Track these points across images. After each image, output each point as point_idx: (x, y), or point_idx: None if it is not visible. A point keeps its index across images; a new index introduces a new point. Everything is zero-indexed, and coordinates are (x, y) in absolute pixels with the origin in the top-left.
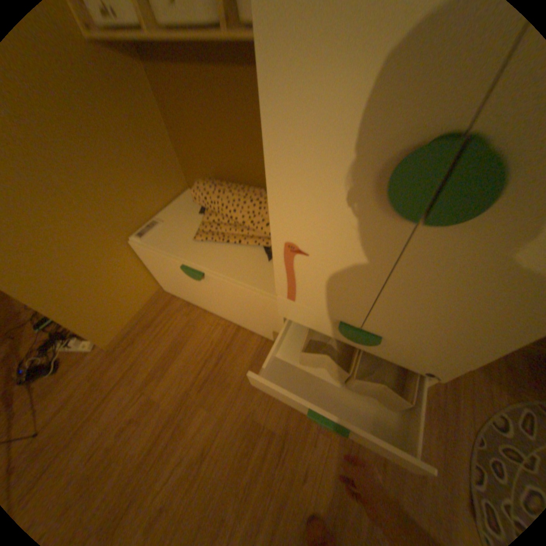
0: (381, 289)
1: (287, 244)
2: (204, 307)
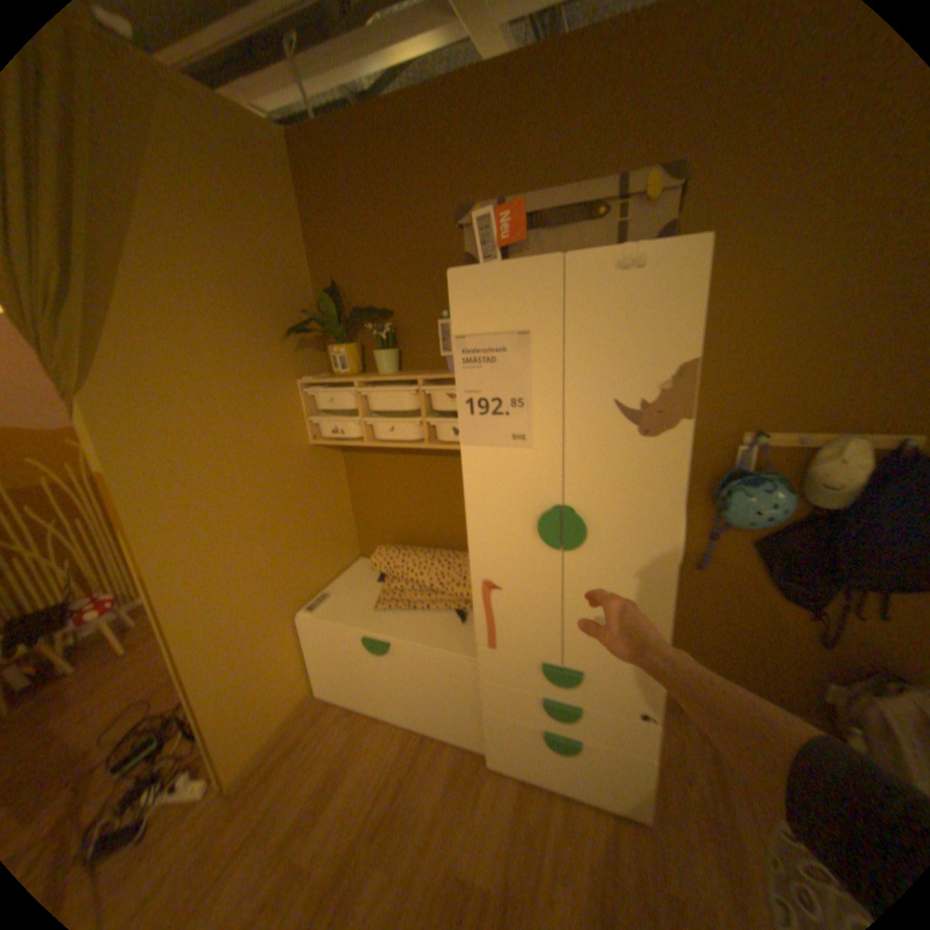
0: (561, 610)
1: (484, 582)
2: (373, 713)
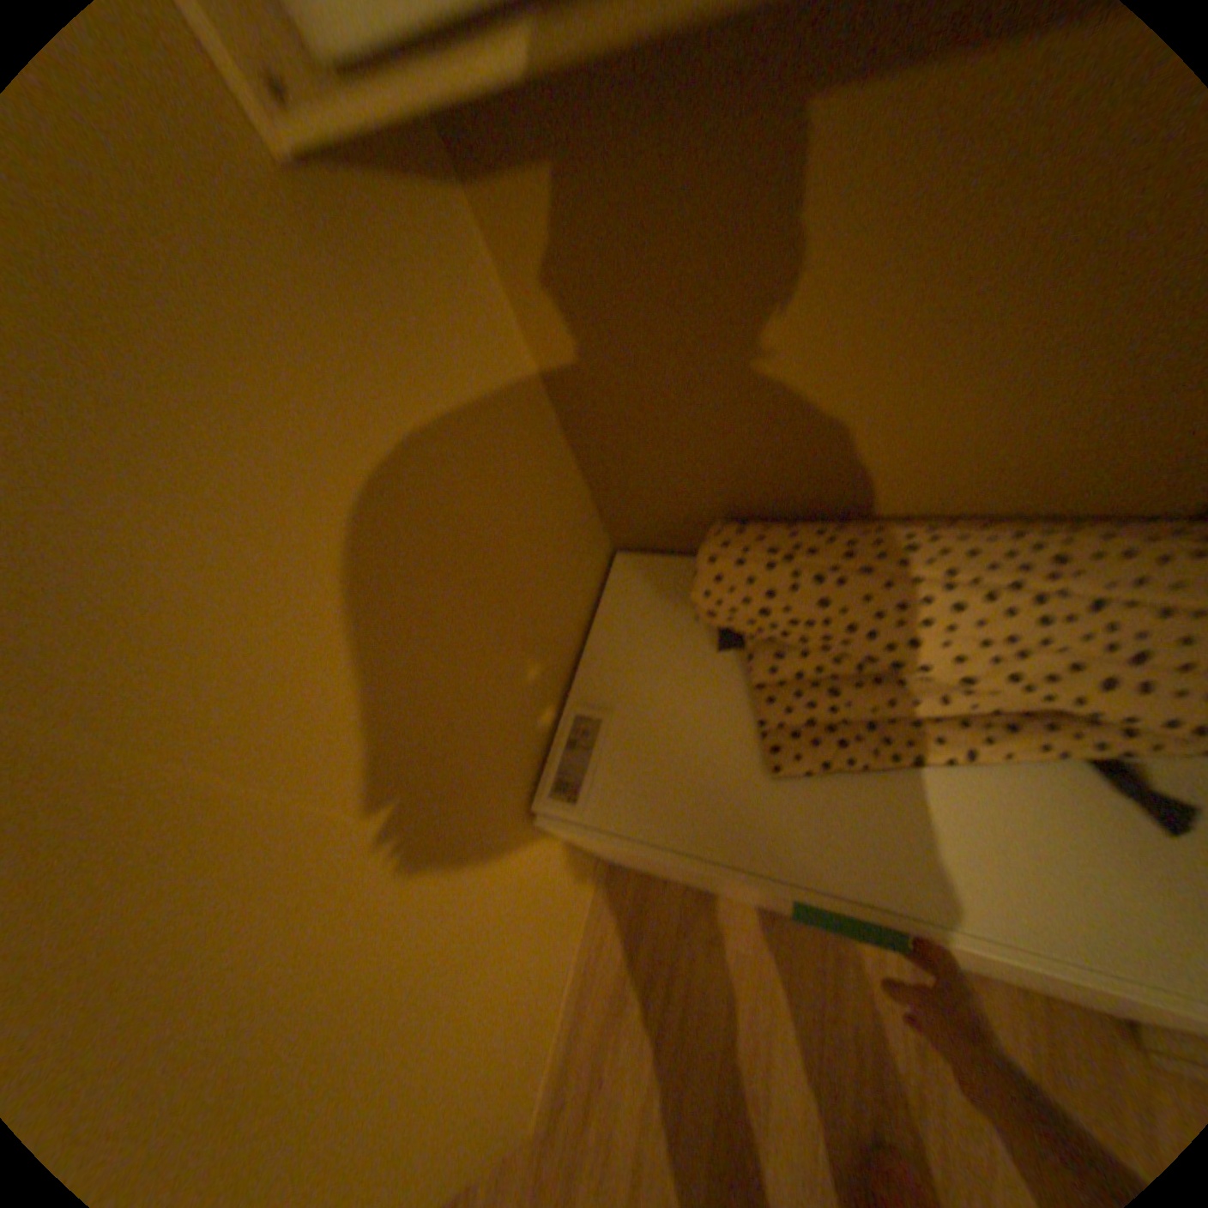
0: None
1: None
2: None
